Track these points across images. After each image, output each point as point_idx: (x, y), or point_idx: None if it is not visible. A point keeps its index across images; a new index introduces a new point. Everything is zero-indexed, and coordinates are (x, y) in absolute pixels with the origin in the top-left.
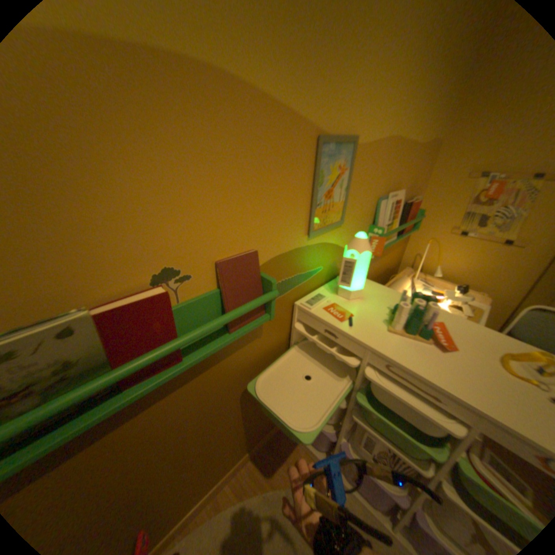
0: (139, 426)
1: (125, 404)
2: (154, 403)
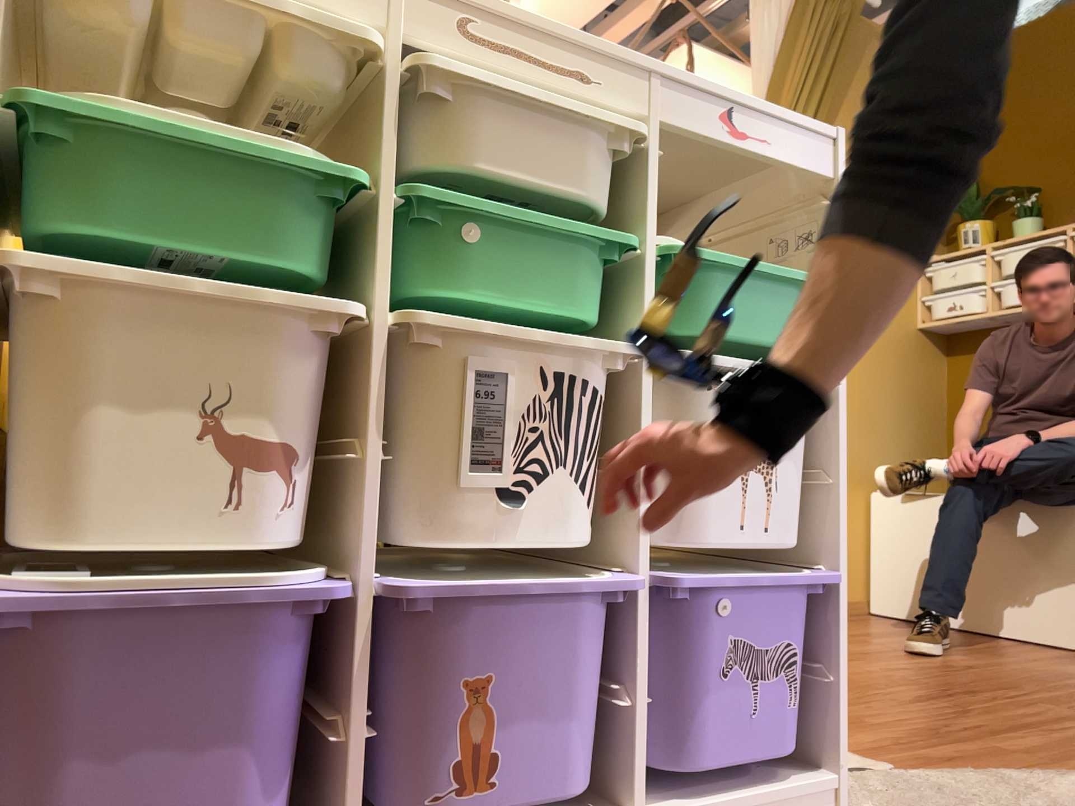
0: None
1: None
2: None
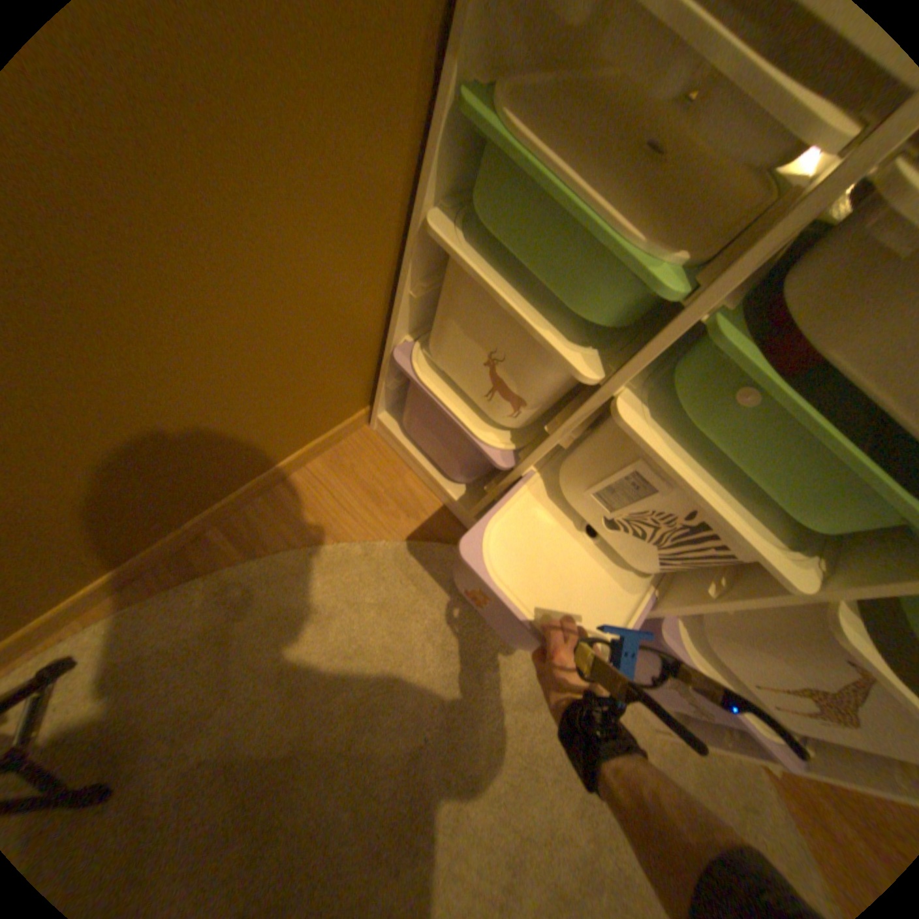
0: None
1: None
2: None
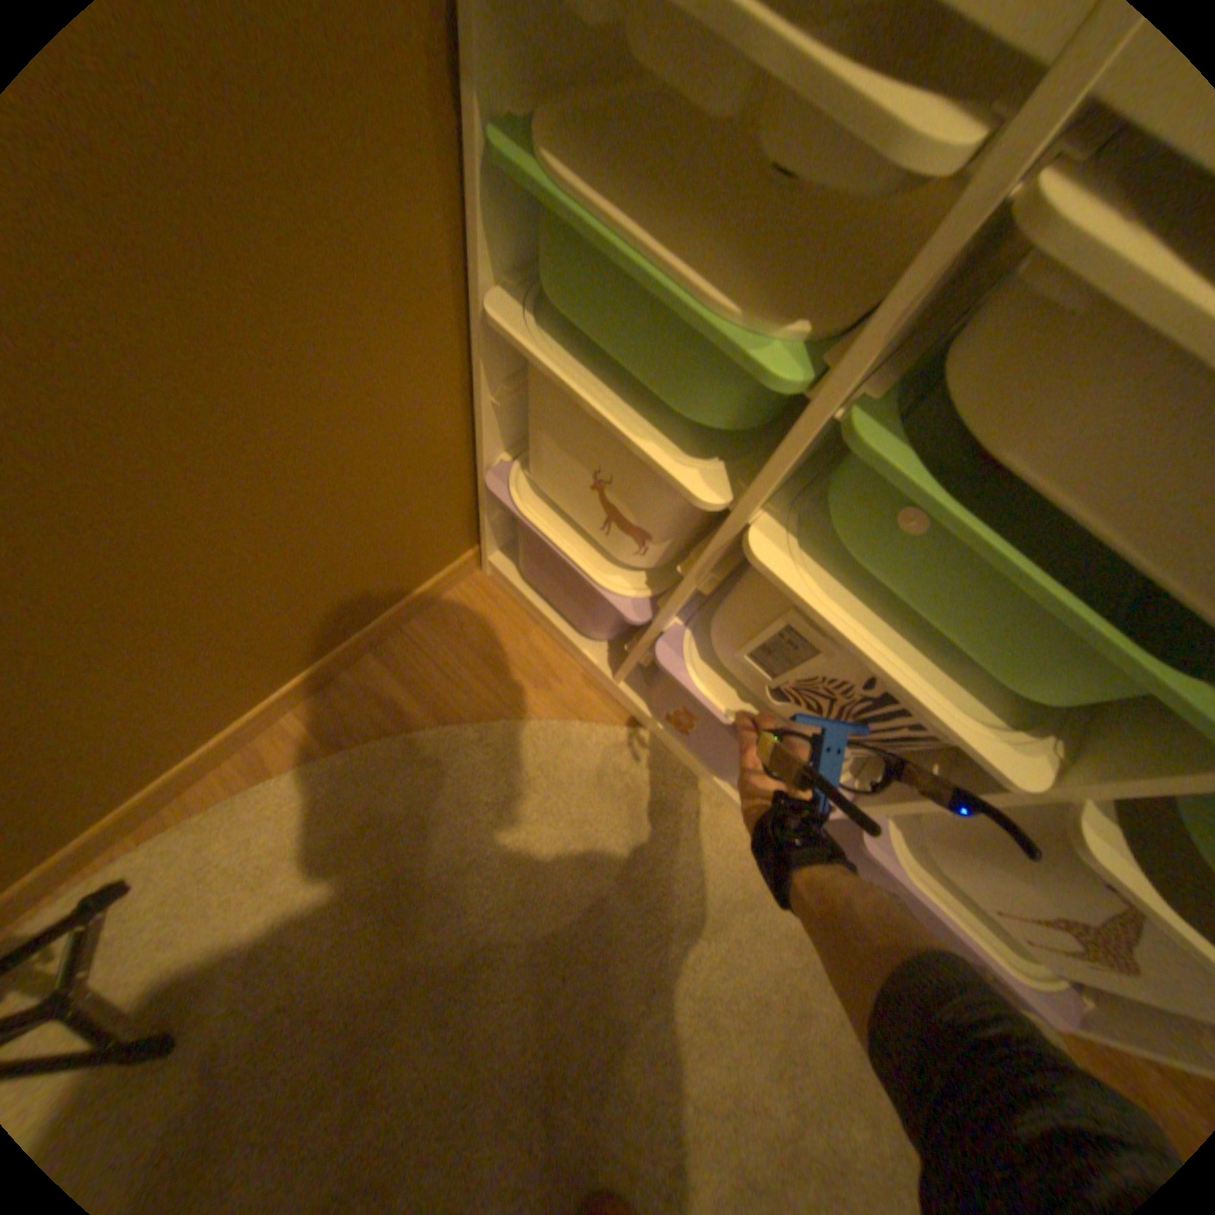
0: None
1: None
2: None
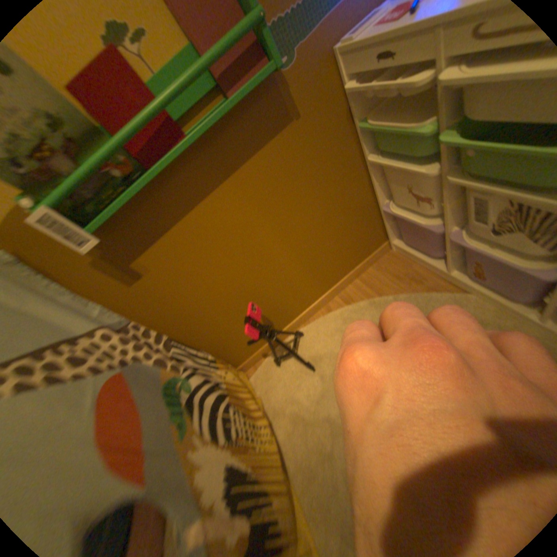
0: (201, 221)
1: (147, 179)
2: (202, 200)
